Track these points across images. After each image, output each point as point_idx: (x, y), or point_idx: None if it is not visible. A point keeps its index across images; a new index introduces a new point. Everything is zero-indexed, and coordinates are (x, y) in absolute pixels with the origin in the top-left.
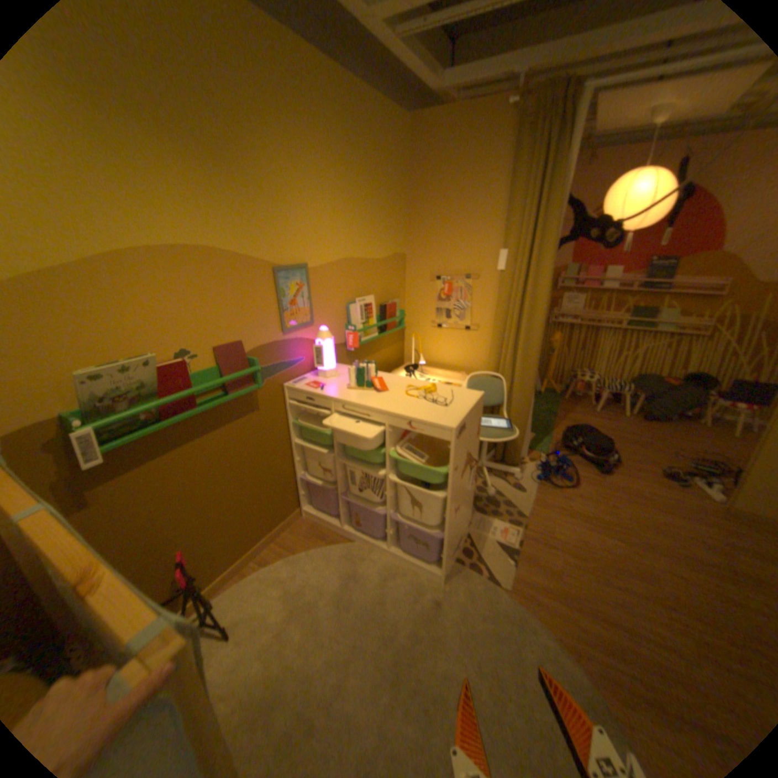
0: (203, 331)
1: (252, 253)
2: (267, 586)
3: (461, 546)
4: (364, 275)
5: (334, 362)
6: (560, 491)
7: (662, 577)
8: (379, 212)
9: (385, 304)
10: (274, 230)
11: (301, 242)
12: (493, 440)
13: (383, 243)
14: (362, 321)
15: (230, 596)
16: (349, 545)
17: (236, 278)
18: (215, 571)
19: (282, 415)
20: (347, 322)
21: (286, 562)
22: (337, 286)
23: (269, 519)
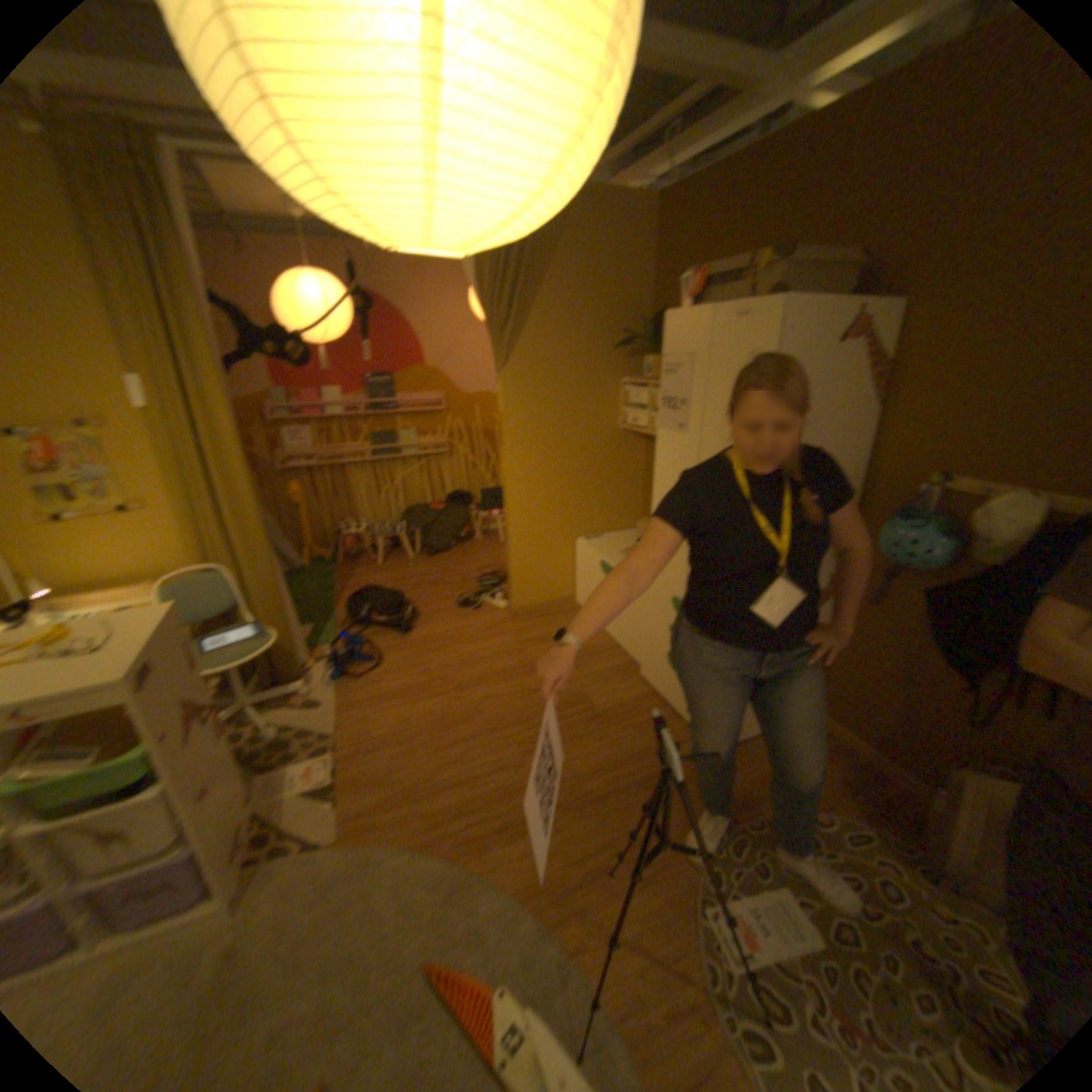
0: None
1: None
2: None
3: (243, 844)
4: None
5: None
6: (362, 681)
7: (479, 709)
8: None
9: None
10: None
11: None
12: (238, 664)
13: None
14: None
15: None
16: None
17: None
18: None
19: None
20: None
21: None
22: None
23: None
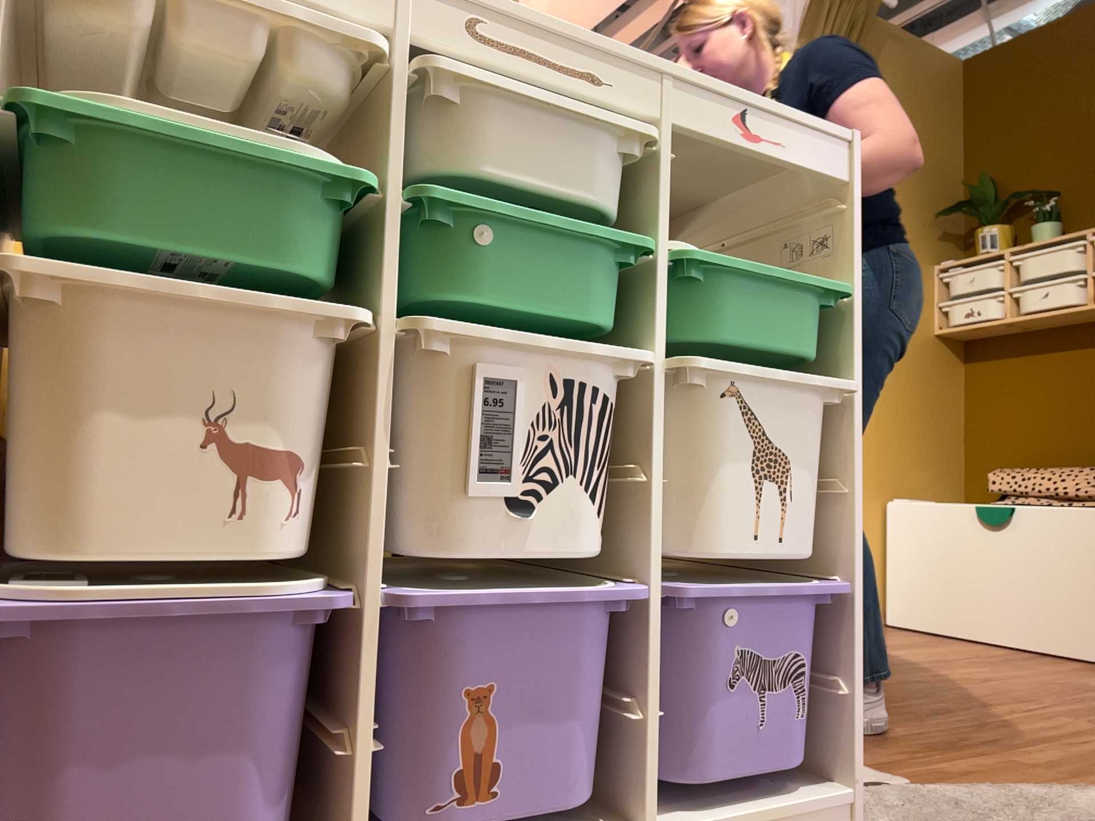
0: None
1: None
2: None
3: None
4: None
5: None
6: None
7: (908, 683)
8: None
9: None
10: None
11: None
12: None
13: None
14: None
15: None
16: None
17: None
18: None
19: None
20: None
21: None
22: None
23: None
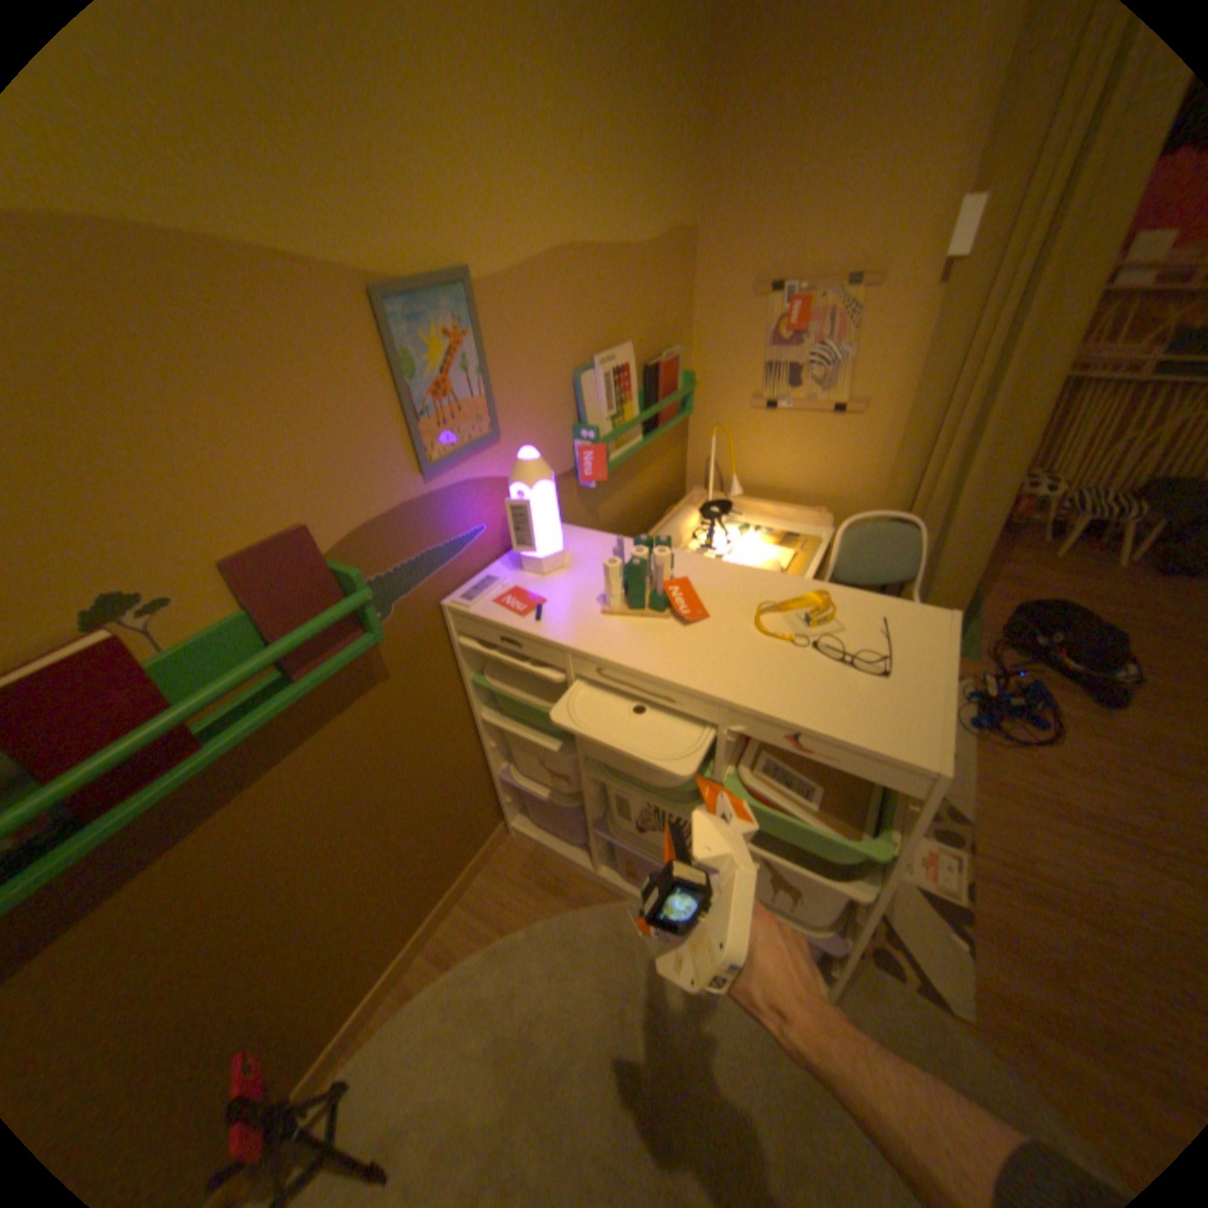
0: (167, 523)
1: (289, 235)
2: (457, 1025)
3: None
4: (612, 288)
5: (560, 532)
6: (1028, 754)
7: None
8: (645, 98)
9: (658, 362)
10: (354, 147)
11: (446, 193)
12: None
13: (653, 197)
14: (611, 412)
15: (381, 1055)
16: (615, 910)
17: (247, 328)
18: (344, 1008)
19: (447, 667)
20: (577, 416)
21: (489, 957)
22: (551, 326)
23: (444, 868)
